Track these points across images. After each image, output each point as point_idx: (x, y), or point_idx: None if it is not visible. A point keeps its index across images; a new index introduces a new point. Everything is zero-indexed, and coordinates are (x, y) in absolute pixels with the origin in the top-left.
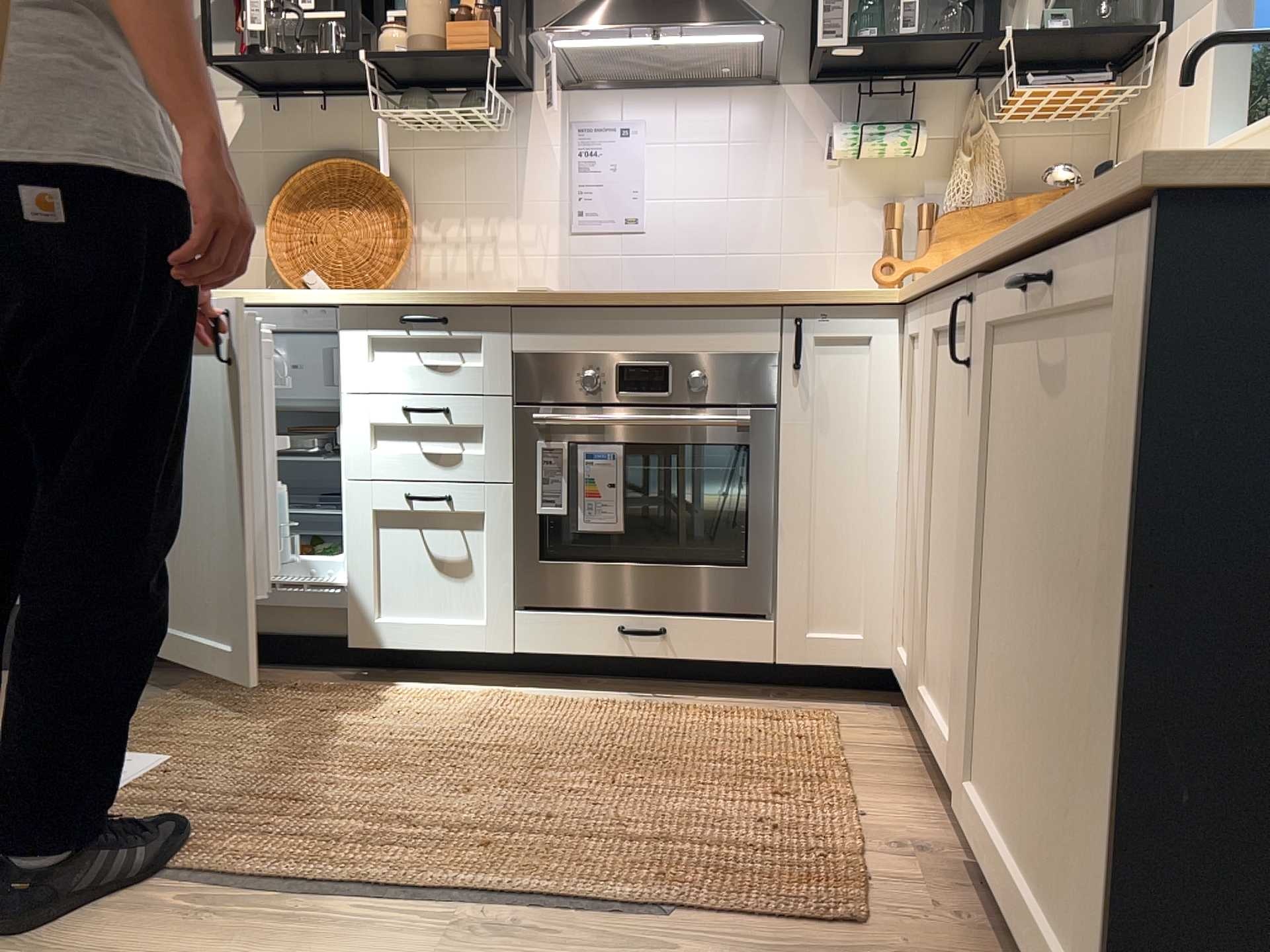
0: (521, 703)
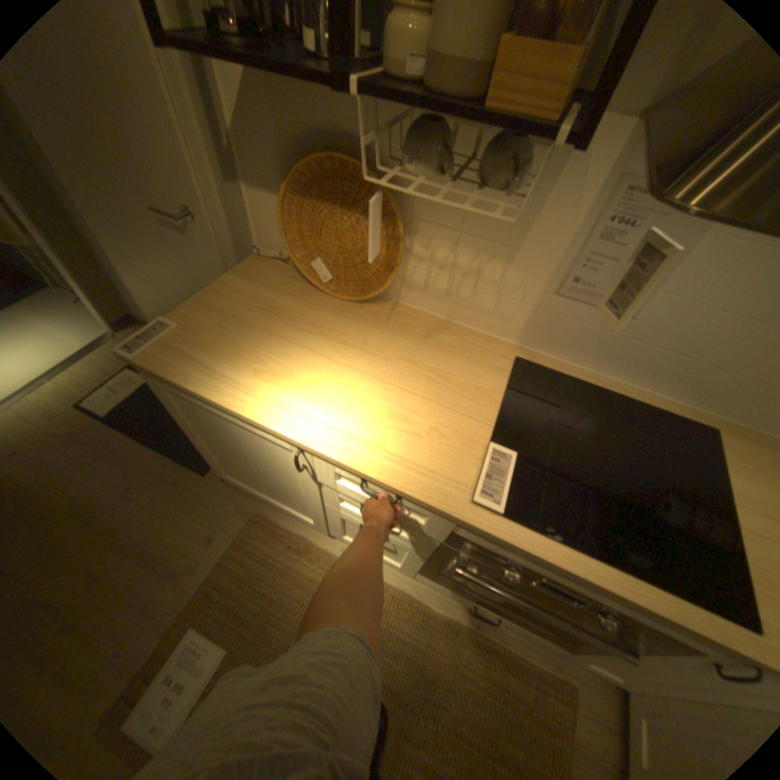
0: (411, 609)
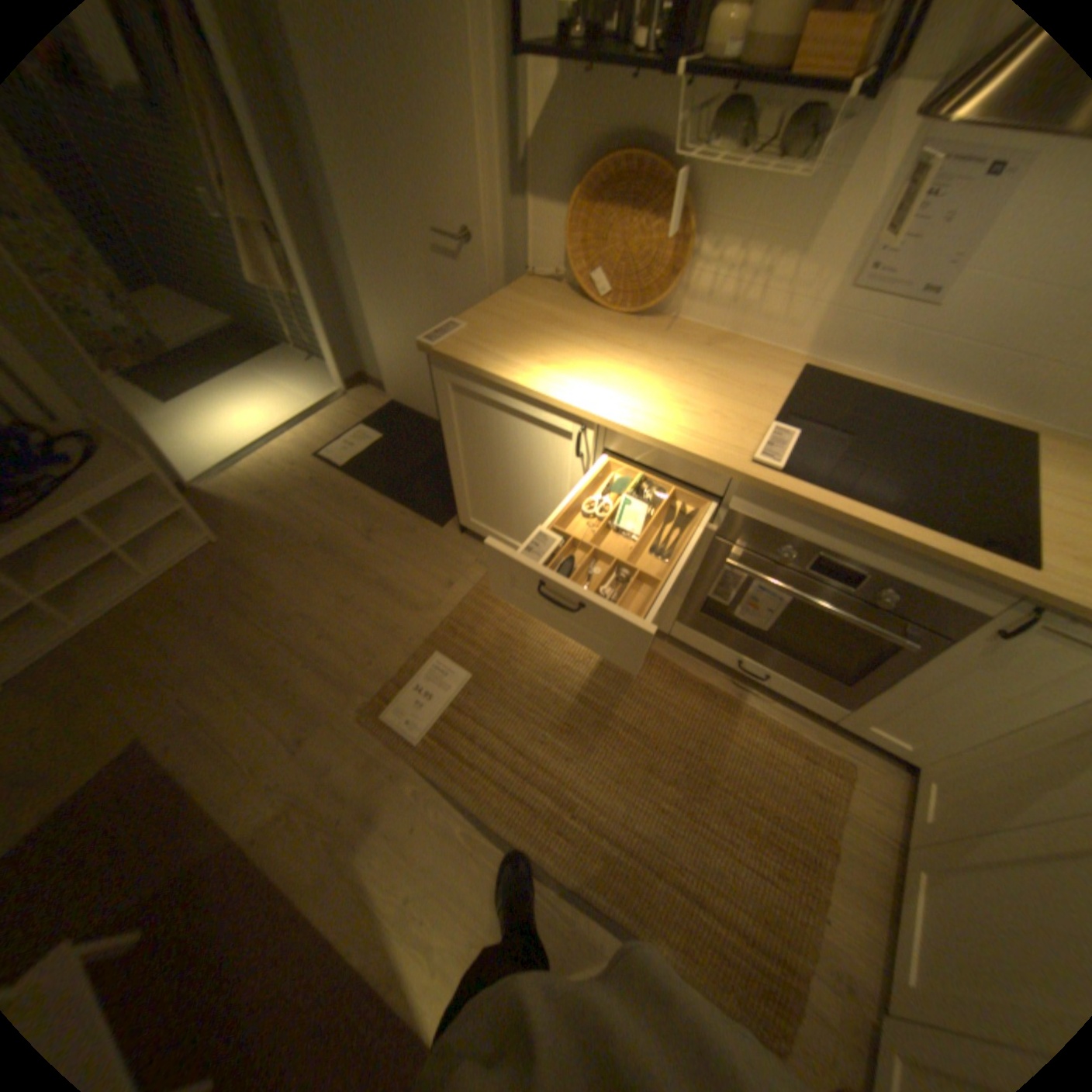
0: (663, 668)
